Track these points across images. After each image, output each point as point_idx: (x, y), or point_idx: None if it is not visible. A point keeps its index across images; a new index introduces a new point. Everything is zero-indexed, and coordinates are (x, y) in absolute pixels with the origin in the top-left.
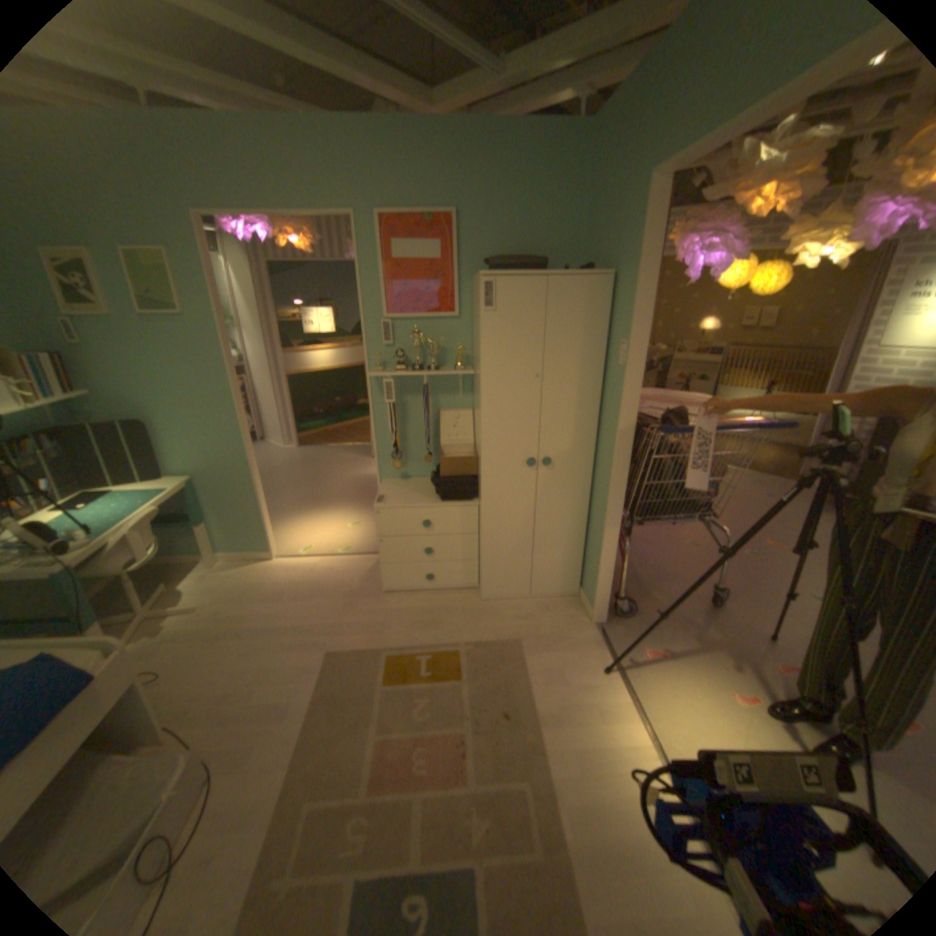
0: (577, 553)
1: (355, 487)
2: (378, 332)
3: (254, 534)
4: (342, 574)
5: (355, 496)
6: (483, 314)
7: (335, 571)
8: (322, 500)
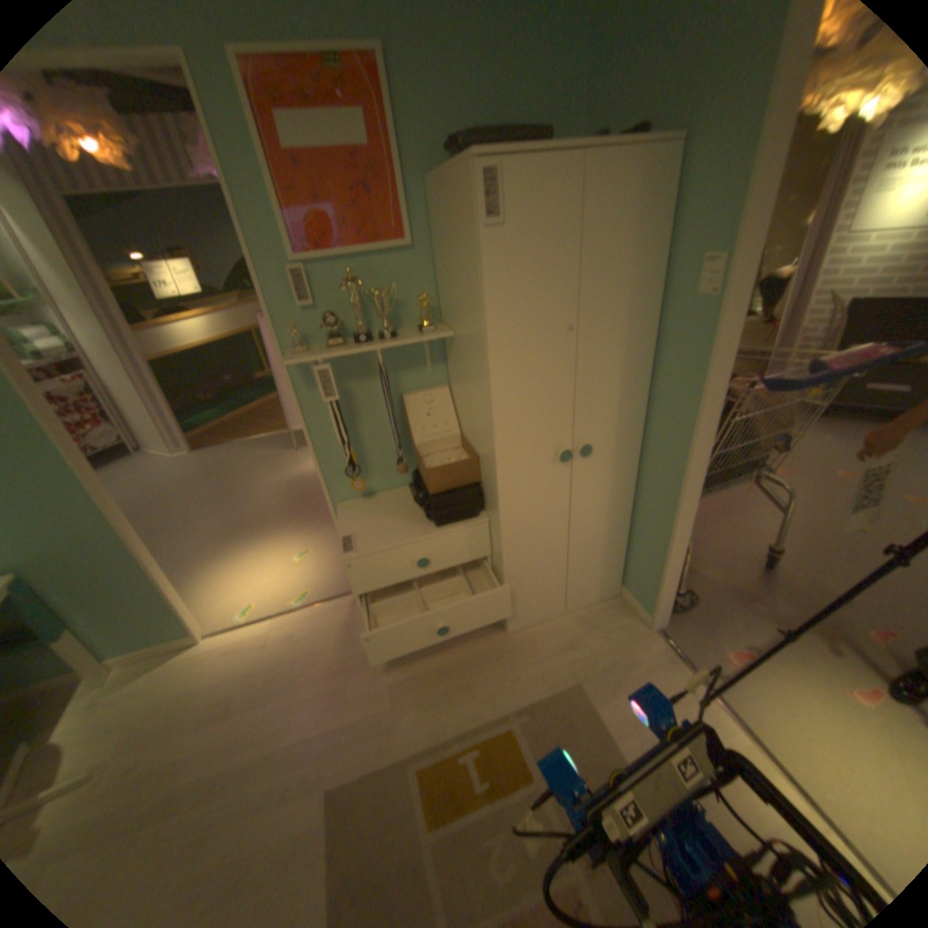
0: (619, 550)
1: (285, 496)
2: (283, 284)
3: (157, 619)
4: (308, 641)
5: (290, 509)
6: (484, 230)
7: (295, 638)
8: (245, 526)
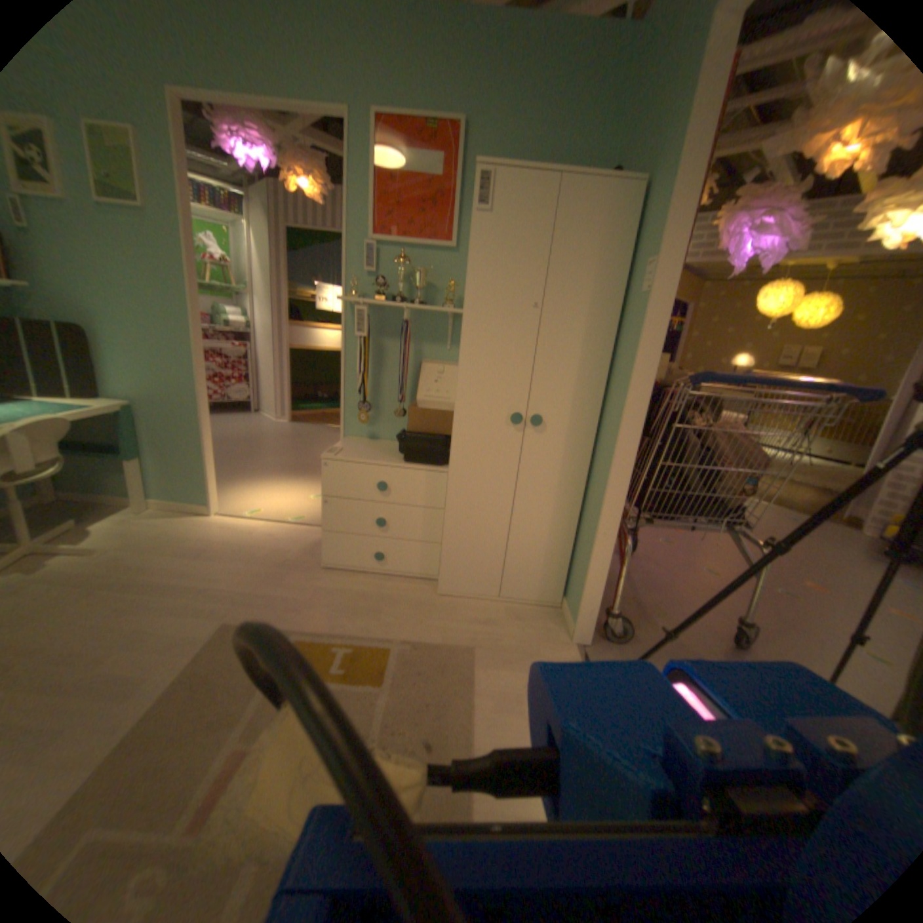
0: (563, 551)
1: None
2: (360, 257)
3: (193, 483)
4: (281, 543)
5: None
6: (474, 214)
7: (274, 538)
8: (292, 470)
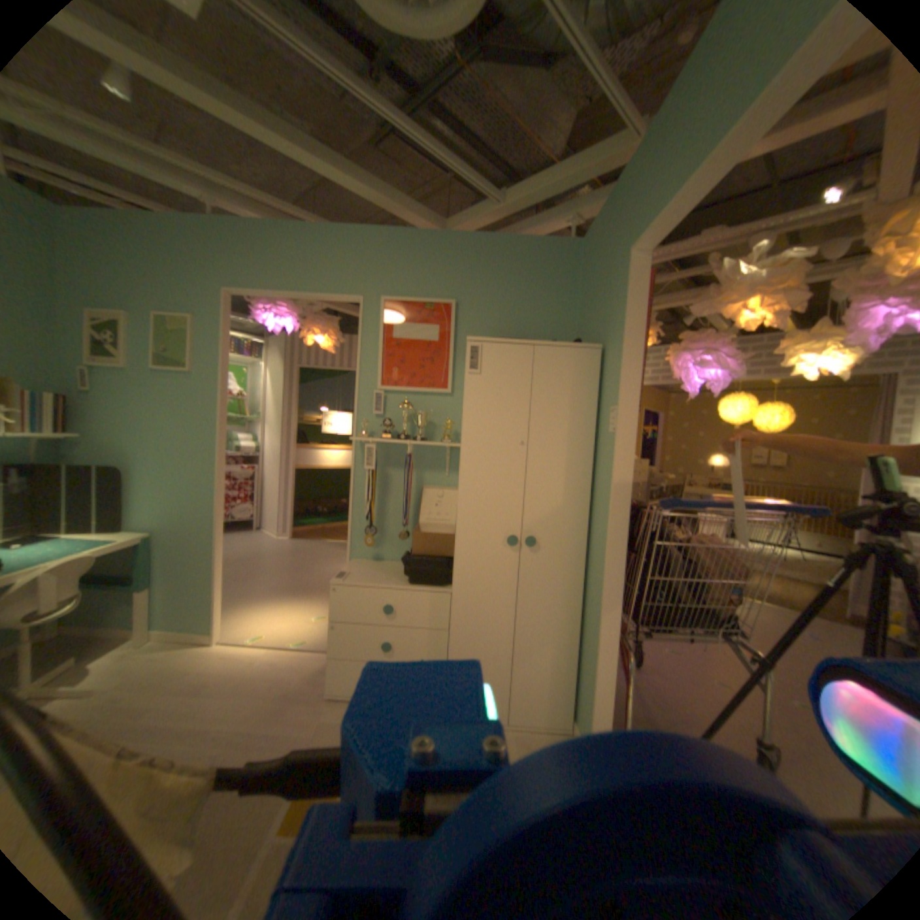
0: (568, 671)
1: None
2: (369, 402)
3: (197, 611)
4: (282, 673)
5: None
6: (466, 376)
7: (275, 668)
8: (292, 591)
